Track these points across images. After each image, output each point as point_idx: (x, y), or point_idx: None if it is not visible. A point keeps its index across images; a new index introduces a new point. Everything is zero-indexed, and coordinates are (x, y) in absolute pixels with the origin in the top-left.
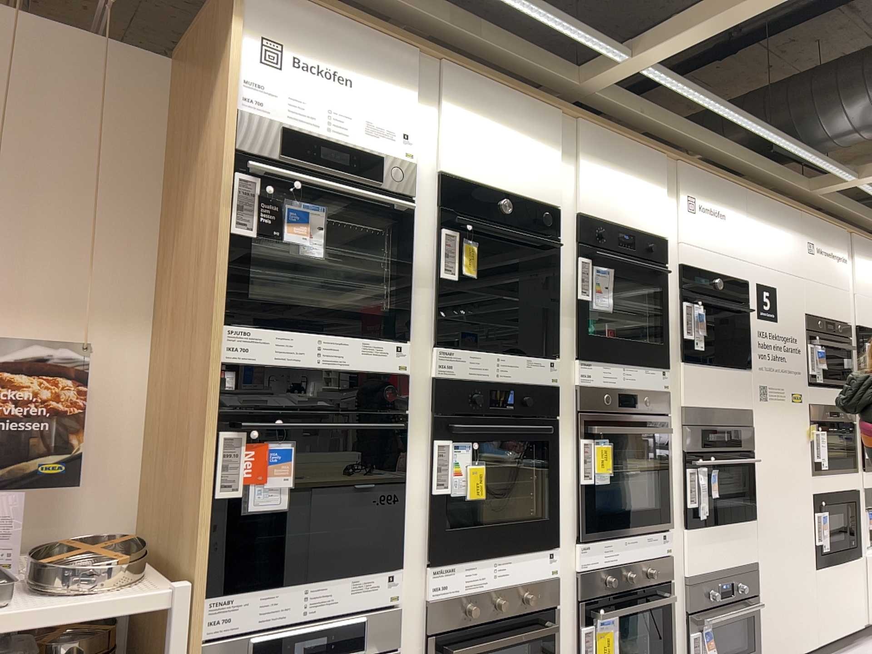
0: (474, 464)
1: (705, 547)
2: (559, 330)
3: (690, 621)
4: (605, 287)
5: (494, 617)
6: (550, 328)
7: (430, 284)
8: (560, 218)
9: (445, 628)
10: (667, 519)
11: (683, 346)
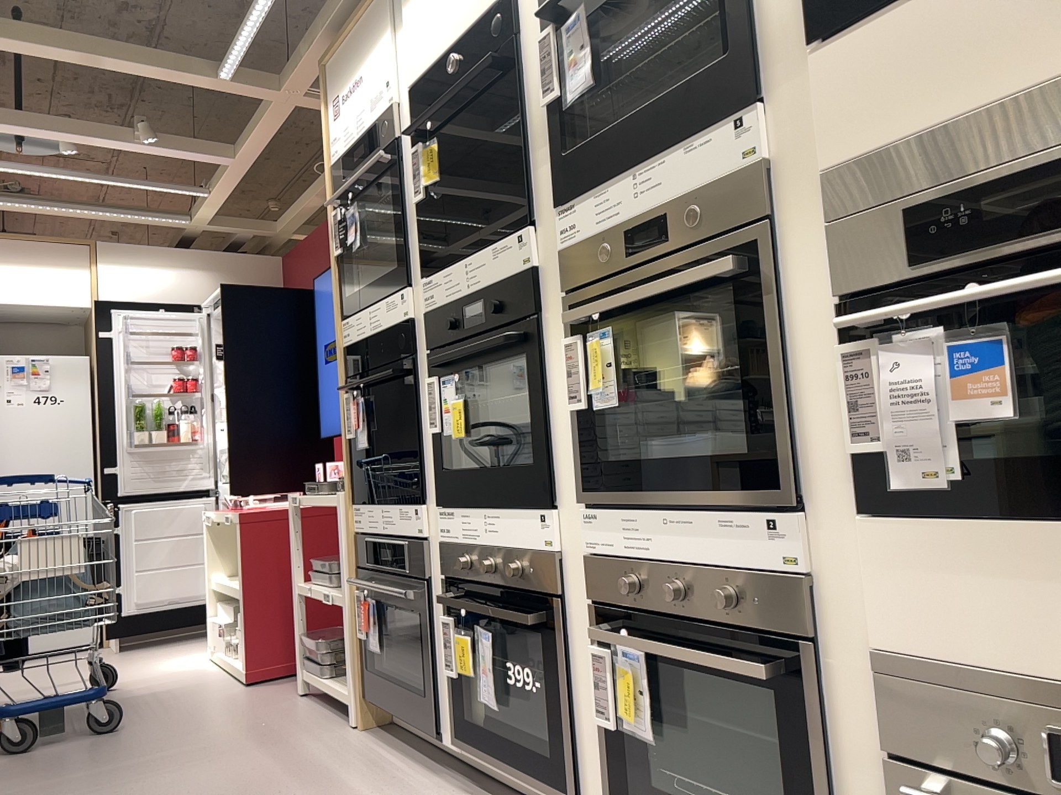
0: (459, 397)
1: (959, 586)
2: (533, 177)
3: (891, 782)
4: (578, 48)
5: (489, 582)
6: (520, 183)
7: (417, 214)
8: (519, 1)
9: (452, 575)
10: (776, 484)
11: (806, 4)
